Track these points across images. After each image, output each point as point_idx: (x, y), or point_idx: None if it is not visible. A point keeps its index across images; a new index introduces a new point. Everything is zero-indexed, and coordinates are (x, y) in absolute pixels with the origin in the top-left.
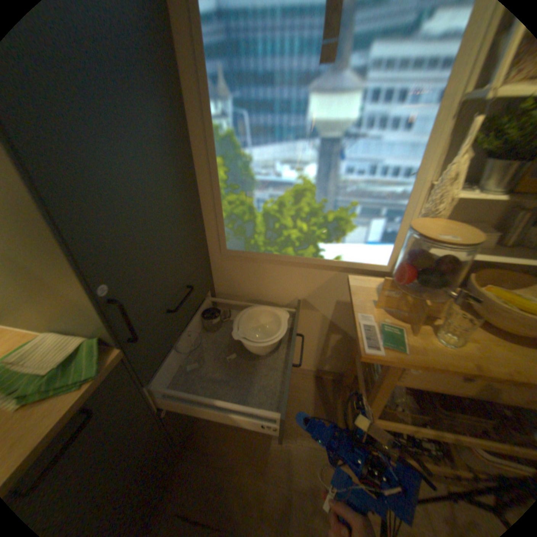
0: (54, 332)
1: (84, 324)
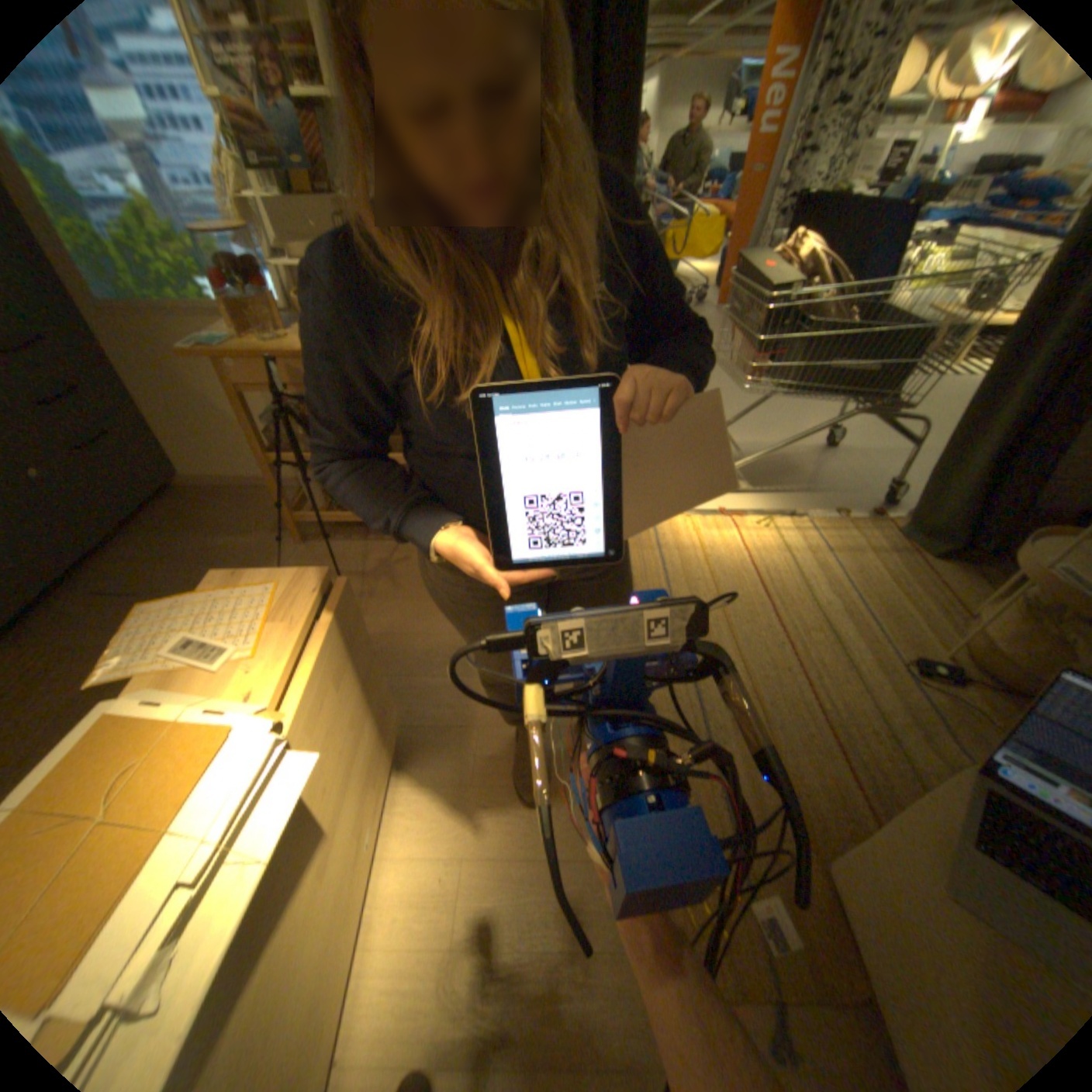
0: None
1: None
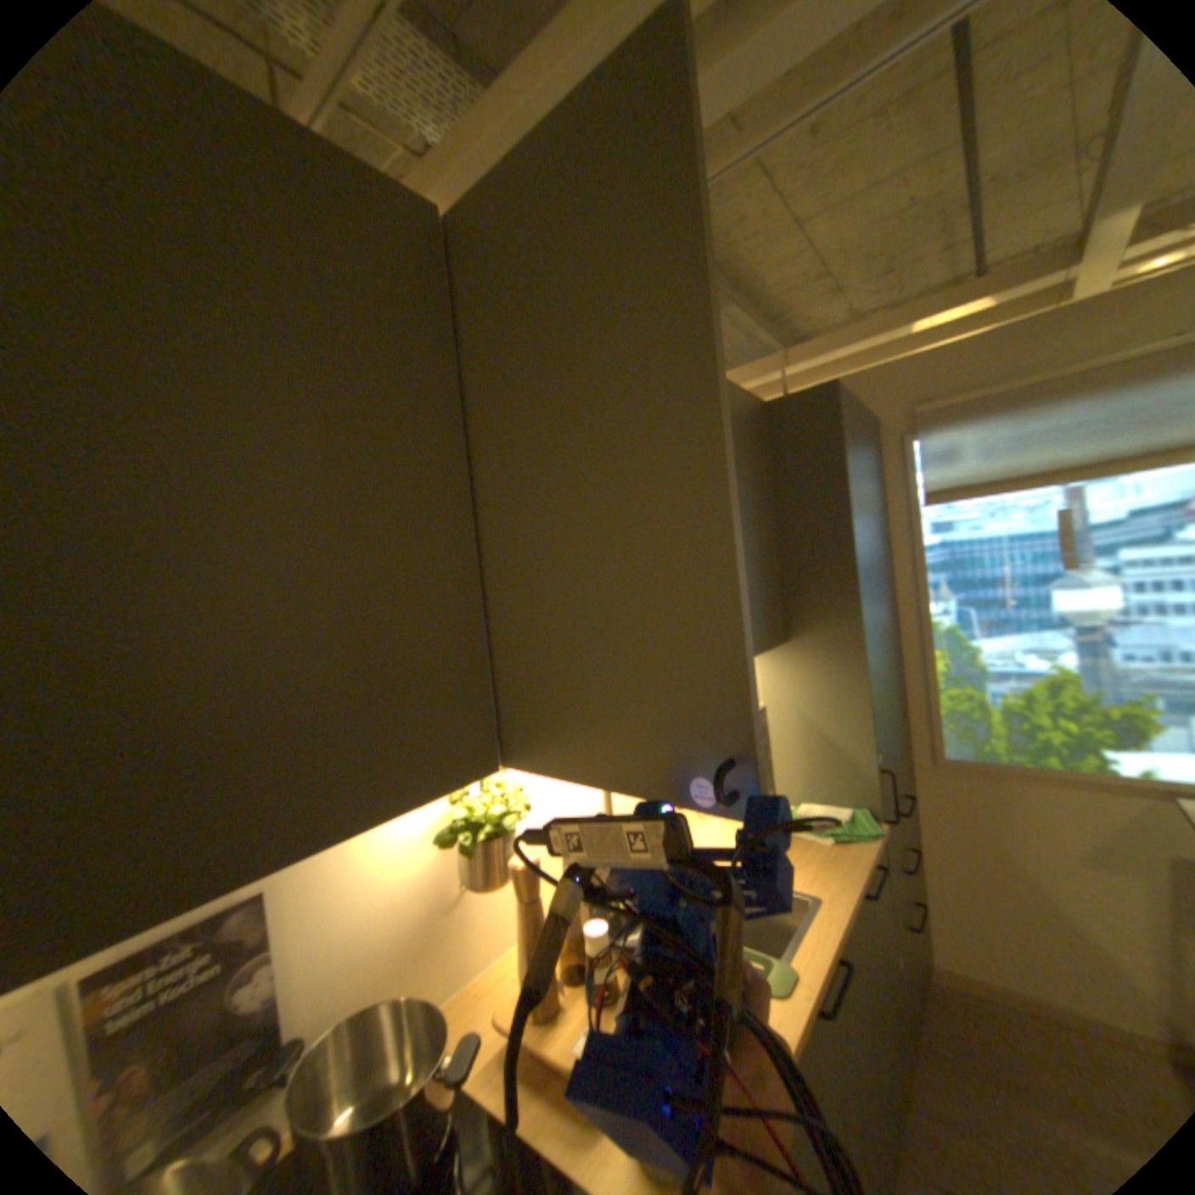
0: (815, 803)
1: (853, 794)
